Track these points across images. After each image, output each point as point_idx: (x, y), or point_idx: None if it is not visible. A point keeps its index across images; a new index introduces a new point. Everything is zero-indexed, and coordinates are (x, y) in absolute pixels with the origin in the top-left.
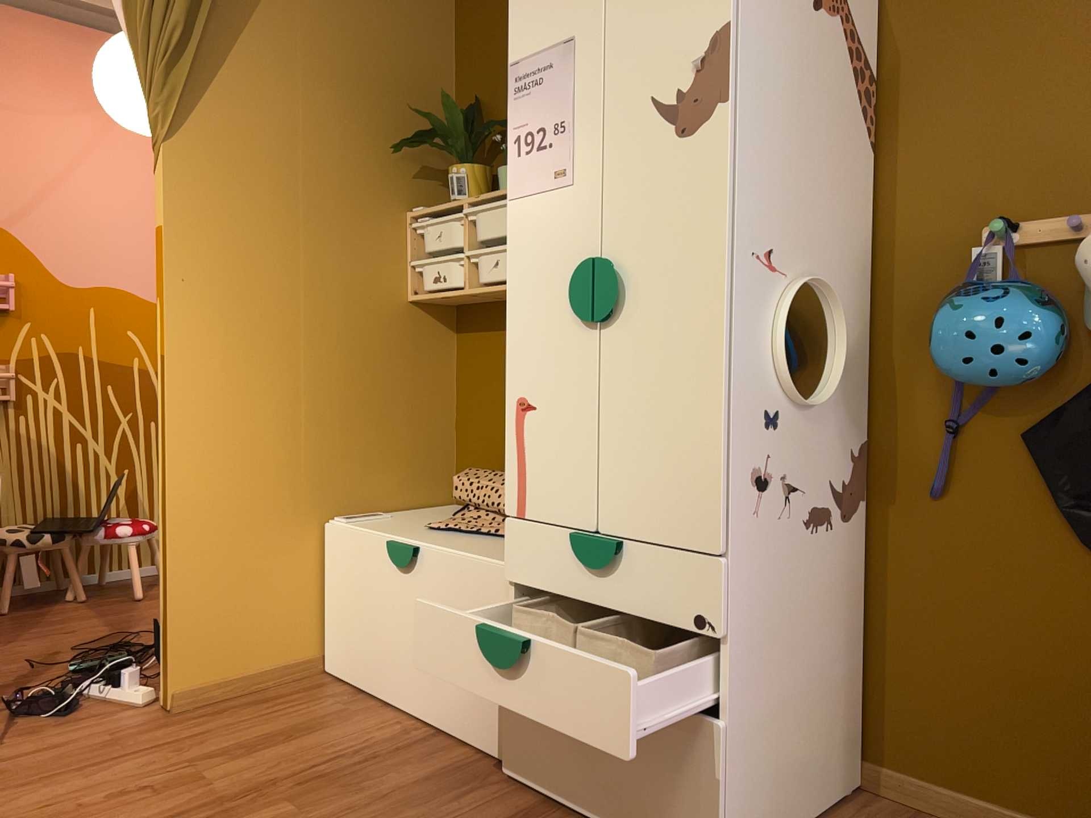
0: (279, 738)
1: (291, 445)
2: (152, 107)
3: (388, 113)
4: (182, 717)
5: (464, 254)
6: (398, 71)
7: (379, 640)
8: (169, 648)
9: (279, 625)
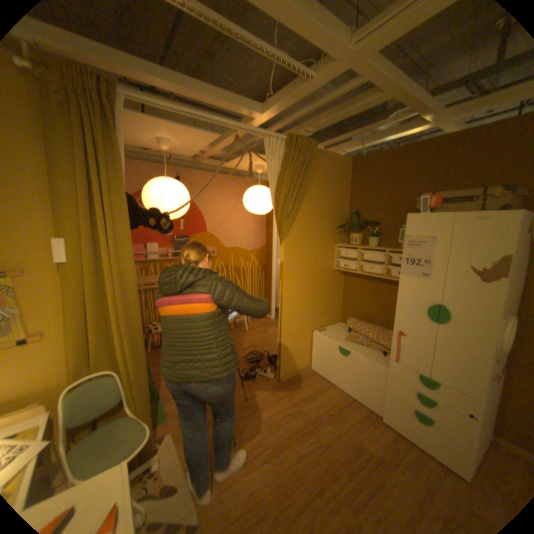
0: (314, 397)
1: (306, 313)
2: (280, 229)
3: (332, 217)
4: (284, 385)
5: (357, 262)
6: (335, 203)
7: (333, 369)
8: (280, 368)
9: (302, 359)
